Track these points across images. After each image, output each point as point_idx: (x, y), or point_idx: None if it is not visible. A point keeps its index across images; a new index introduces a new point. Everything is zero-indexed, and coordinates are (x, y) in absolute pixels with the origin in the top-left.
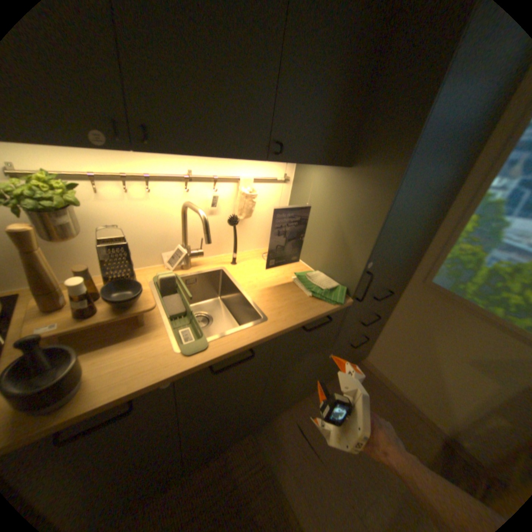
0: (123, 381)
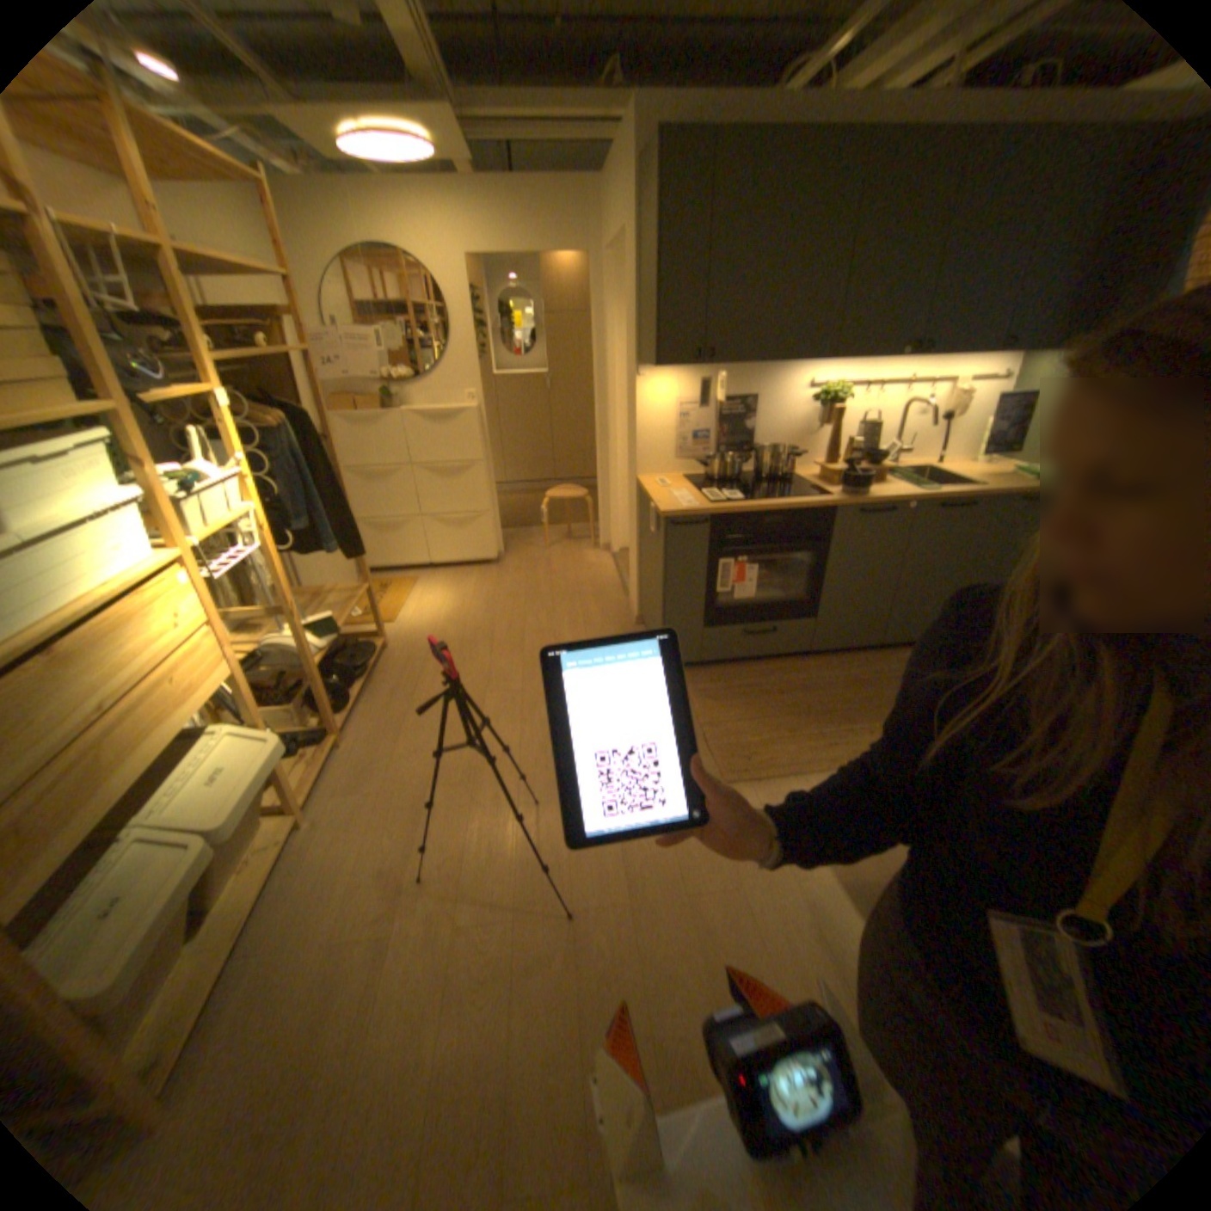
0: (889, 493)
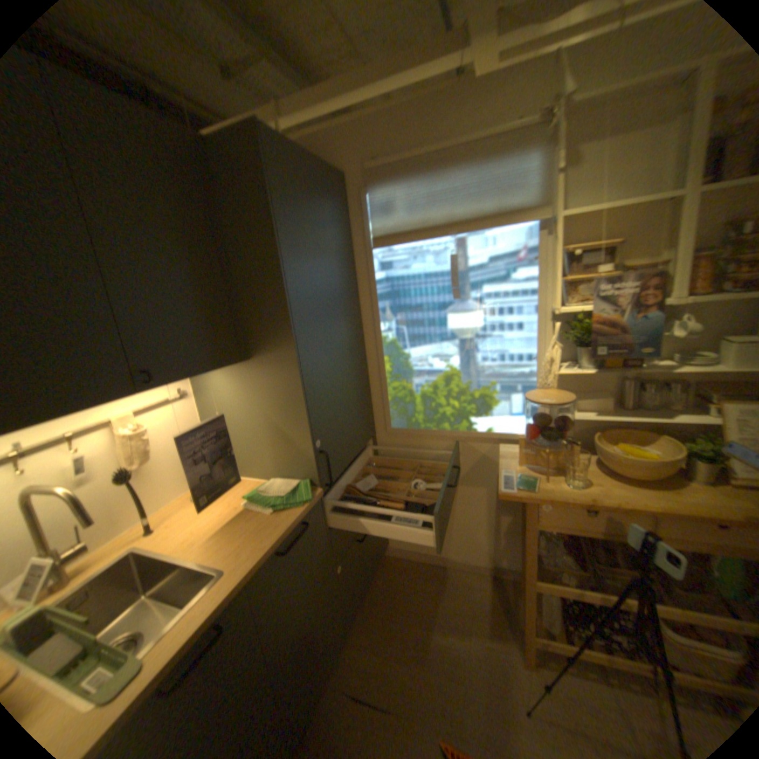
0: None
